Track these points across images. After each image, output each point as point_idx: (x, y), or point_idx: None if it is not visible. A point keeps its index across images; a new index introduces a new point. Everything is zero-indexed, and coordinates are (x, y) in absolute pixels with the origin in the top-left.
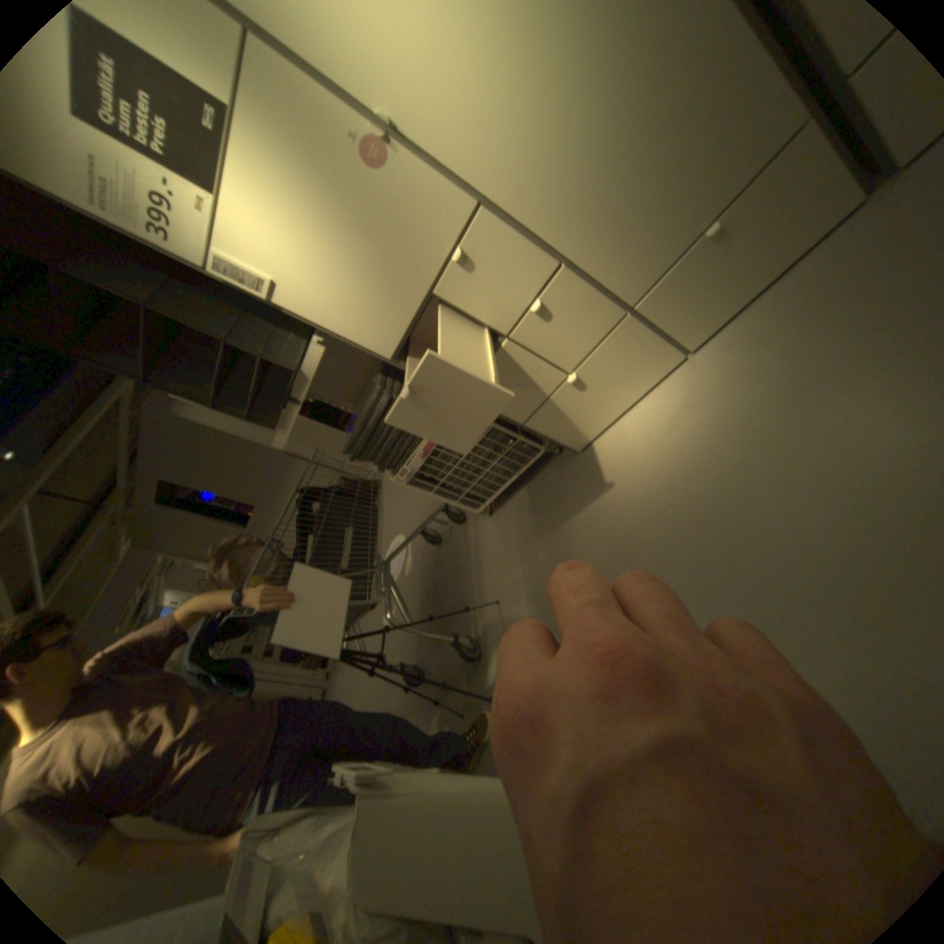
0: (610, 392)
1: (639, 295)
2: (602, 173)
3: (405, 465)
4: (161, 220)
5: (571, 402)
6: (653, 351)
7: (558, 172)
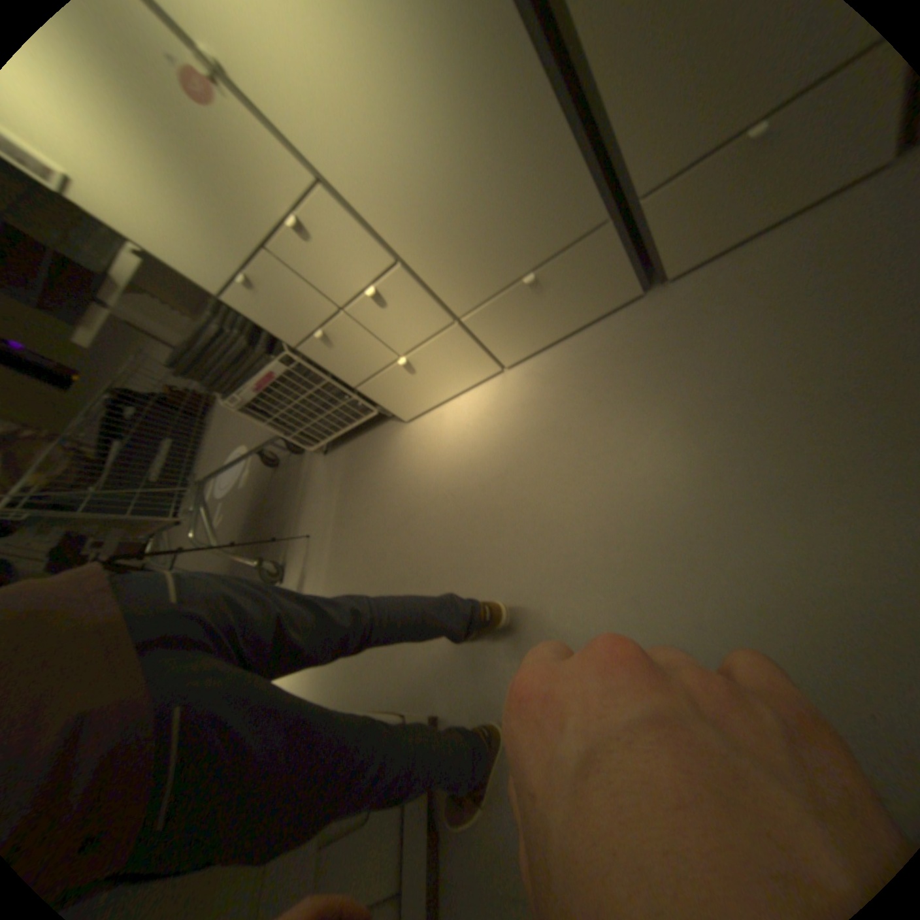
0: (437, 382)
1: (466, 312)
2: (439, 200)
3: (239, 394)
4: None
5: (402, 382)
6: (475, 360)
7: (399, 184)
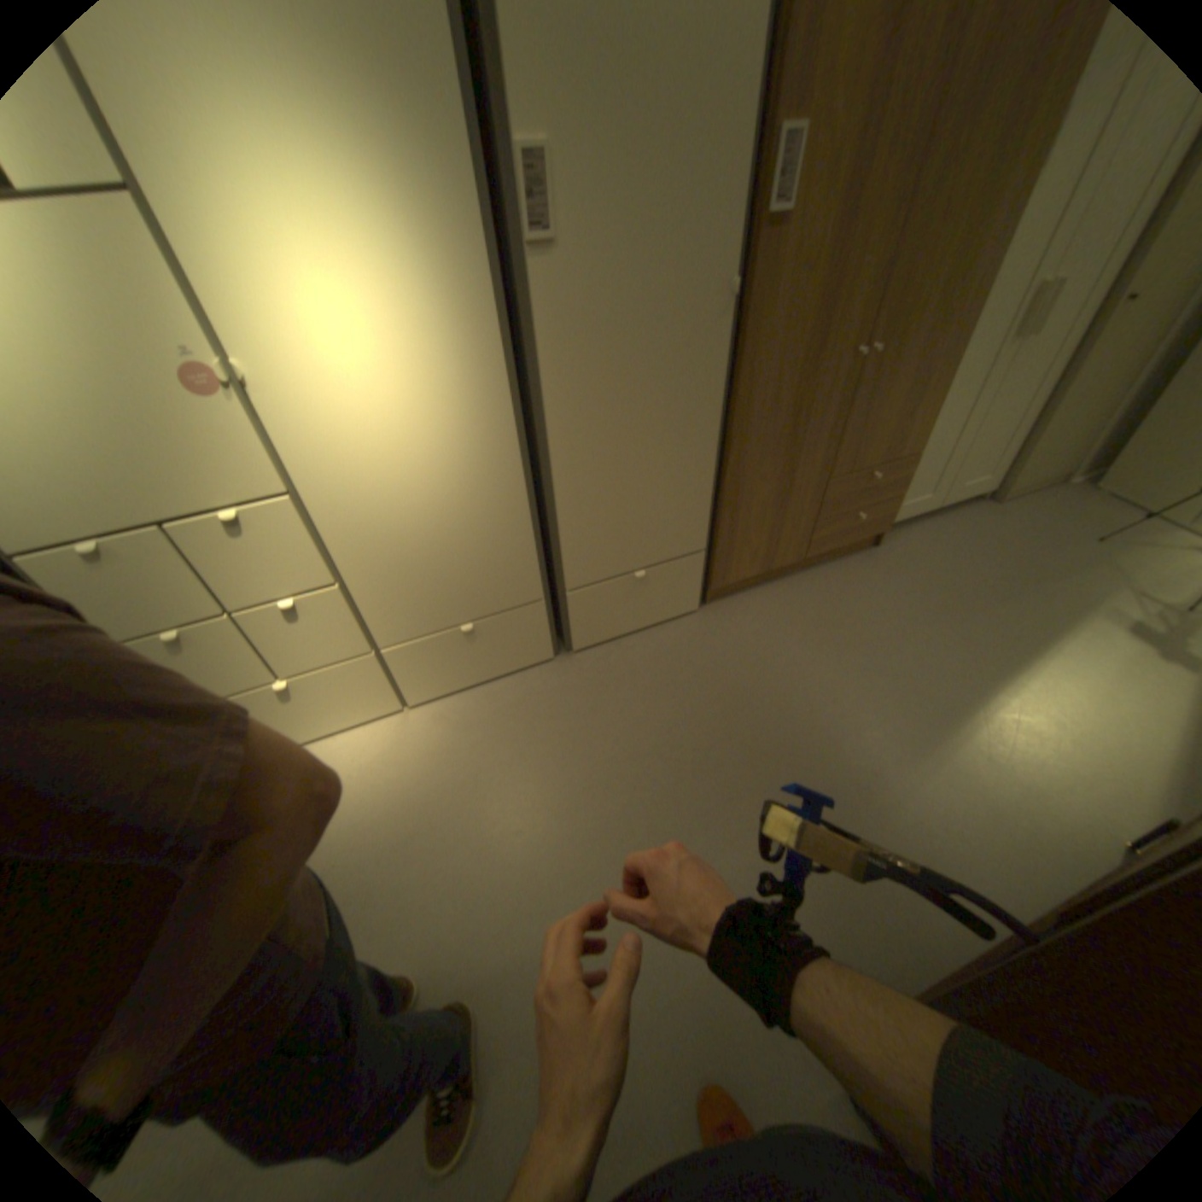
0: (309, 715)
1: (386, 644)
2: (407, 546)
3: None
4: None
5: (257, 710)
6: (372, 694)
7: (374, 523)
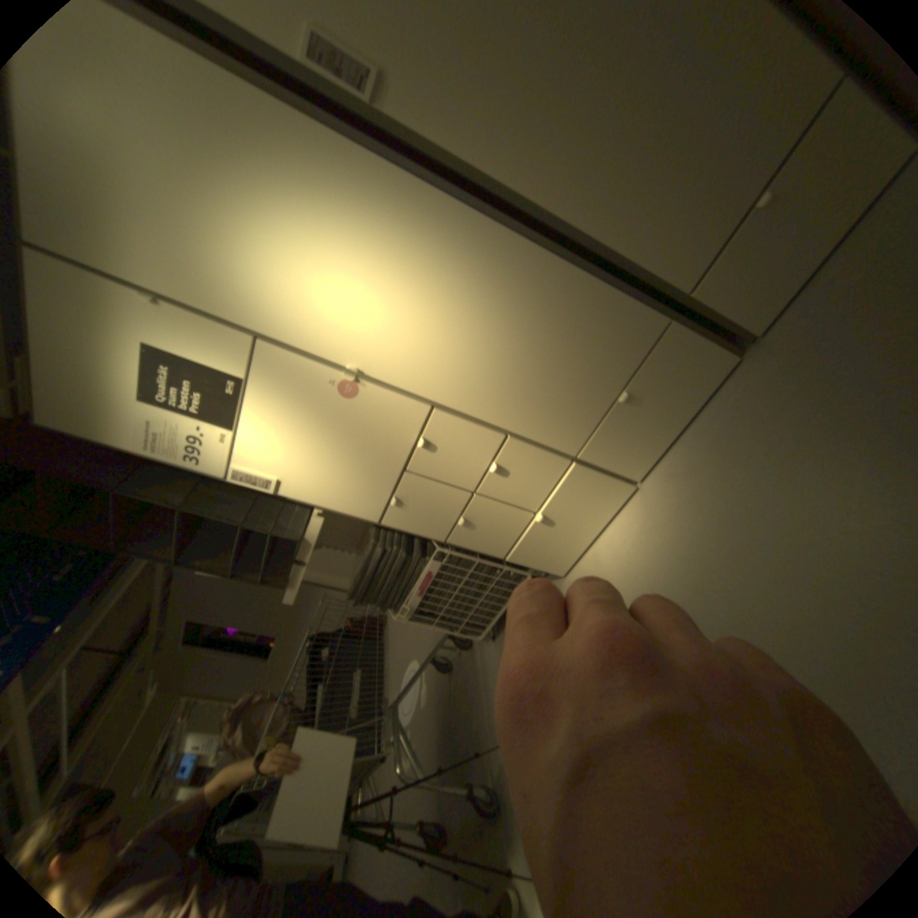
0: (577, 523)
1: (578, 449)
2: (523, 376)
3: (405, 604)
4: (196, 453)
5: (543, 535)
6: (604, 487)
7: (489, 381)
